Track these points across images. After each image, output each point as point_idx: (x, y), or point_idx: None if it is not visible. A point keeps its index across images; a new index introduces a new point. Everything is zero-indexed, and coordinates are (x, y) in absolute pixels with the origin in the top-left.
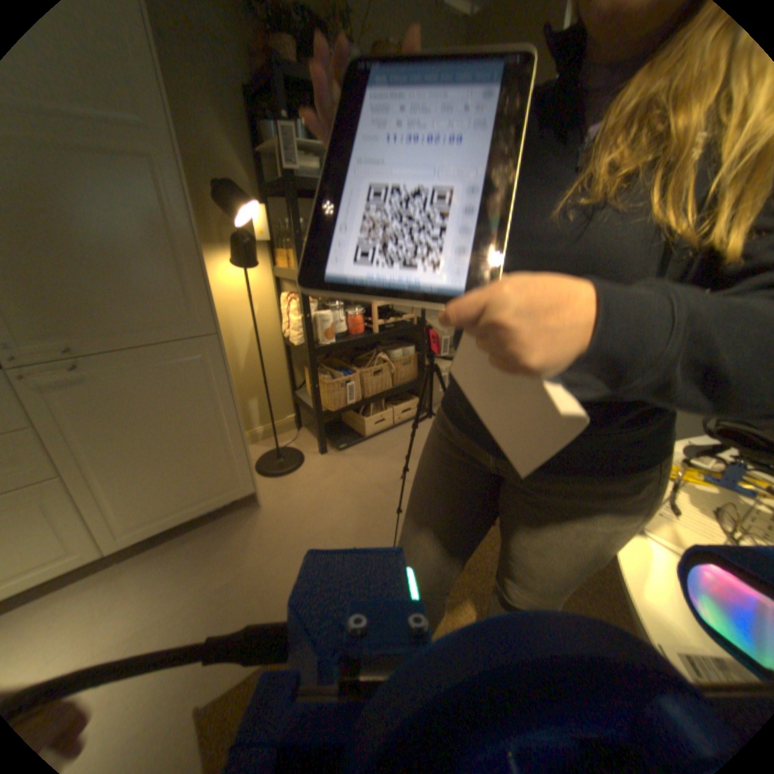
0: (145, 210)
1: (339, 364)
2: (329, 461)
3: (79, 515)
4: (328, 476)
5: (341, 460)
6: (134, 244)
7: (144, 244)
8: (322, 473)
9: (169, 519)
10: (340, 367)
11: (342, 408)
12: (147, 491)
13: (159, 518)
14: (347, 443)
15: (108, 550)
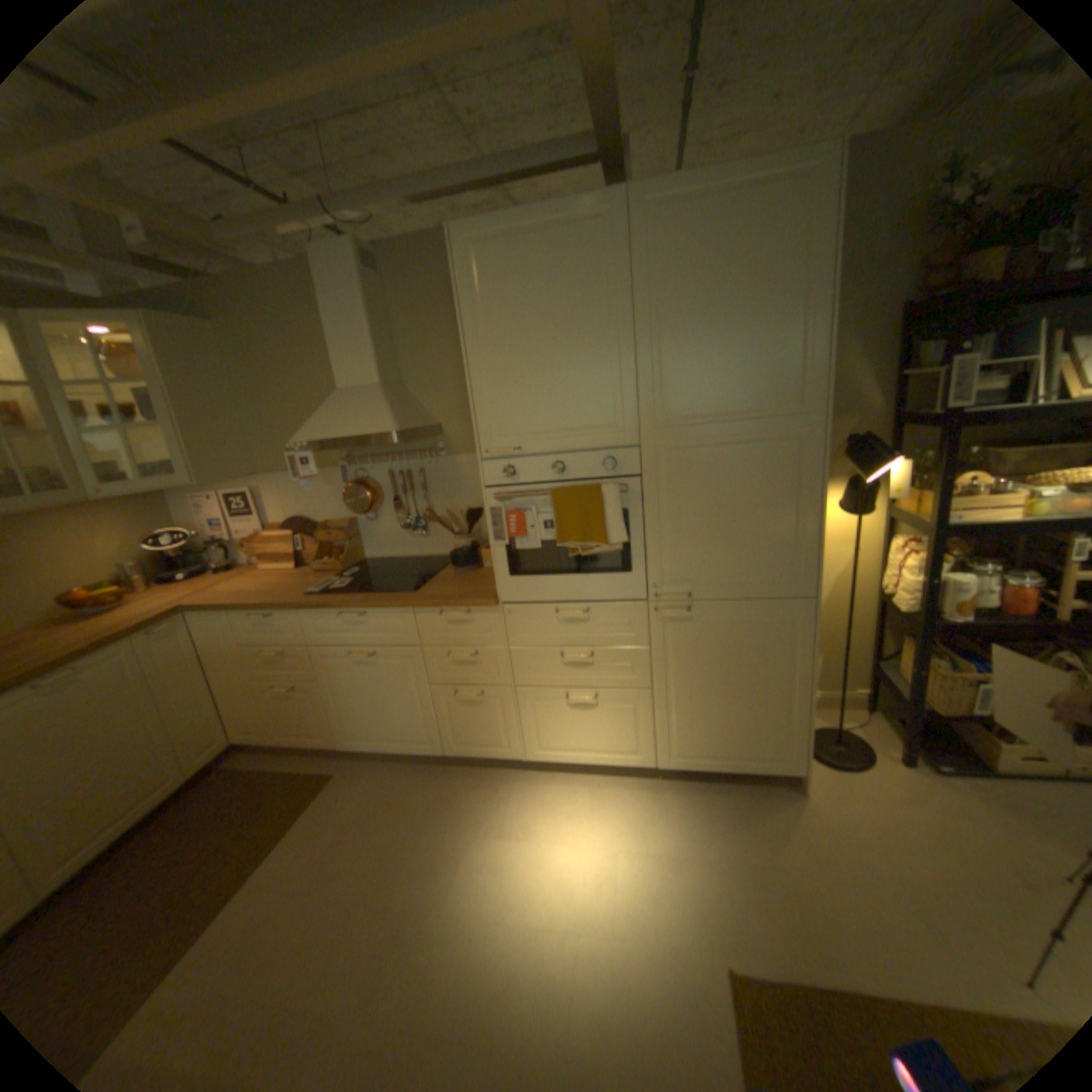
0: (783, 482)
1: (970, 644)
2: (920, 782)
3: (655, 725)
4: (914, 804)
5: (941, 790)
6: (765, 512)
7: (773, 511)
8: (905, 794)
9: (716, 762)
10: (969, 649)
11: (962, 715)
12: (707, 727)
13: (708, 757)
14: (957, 767)
15: (663, 764)
